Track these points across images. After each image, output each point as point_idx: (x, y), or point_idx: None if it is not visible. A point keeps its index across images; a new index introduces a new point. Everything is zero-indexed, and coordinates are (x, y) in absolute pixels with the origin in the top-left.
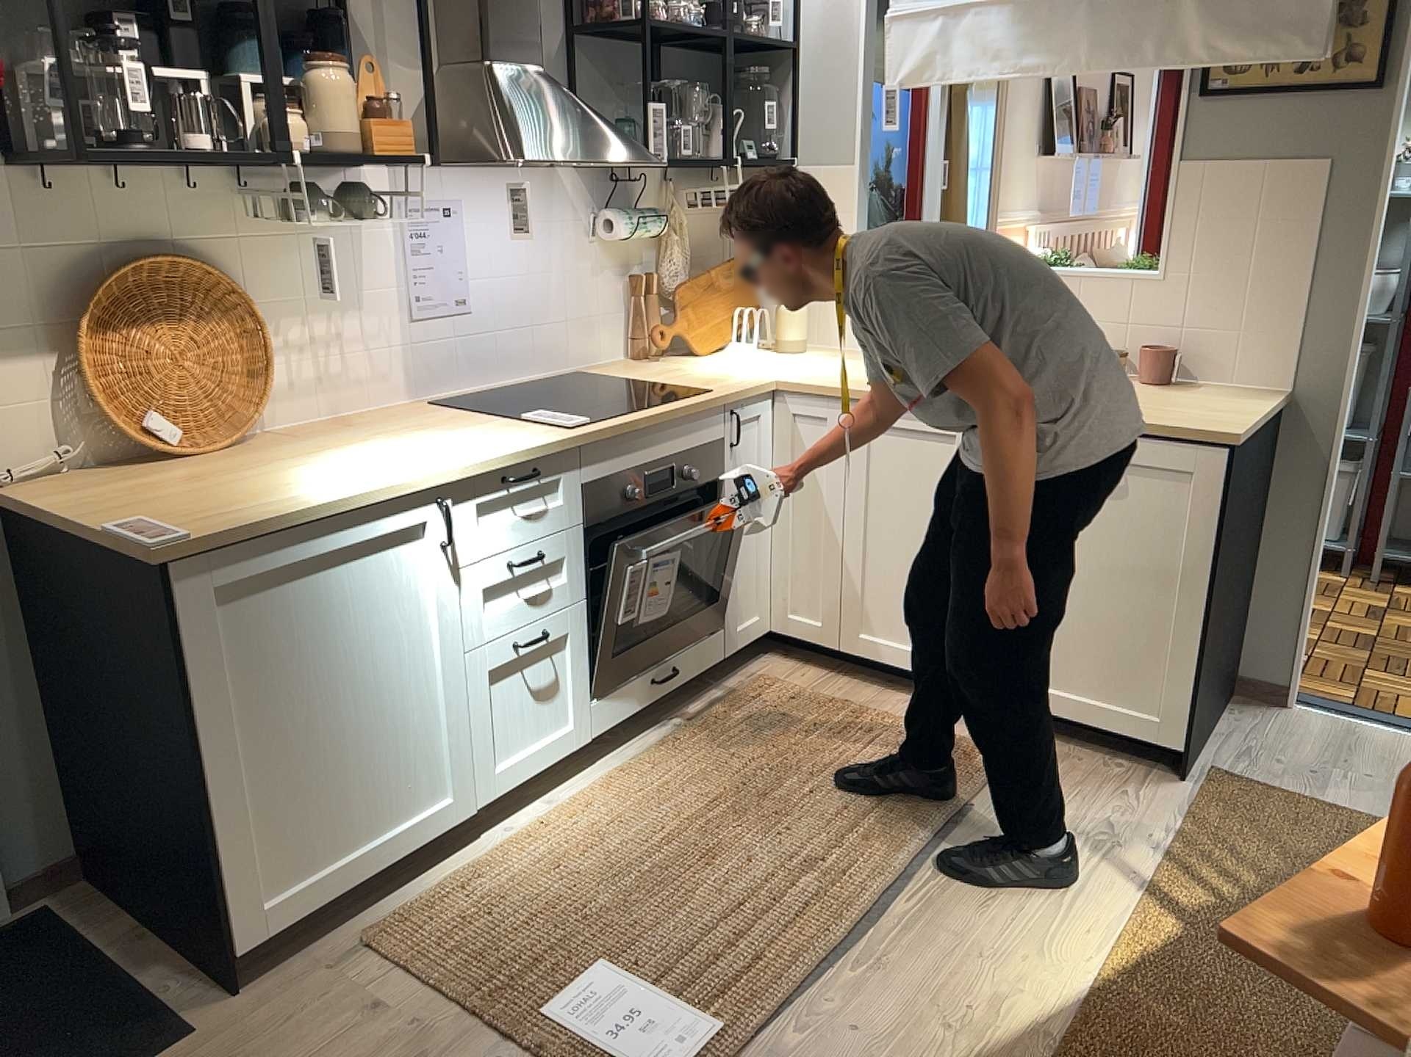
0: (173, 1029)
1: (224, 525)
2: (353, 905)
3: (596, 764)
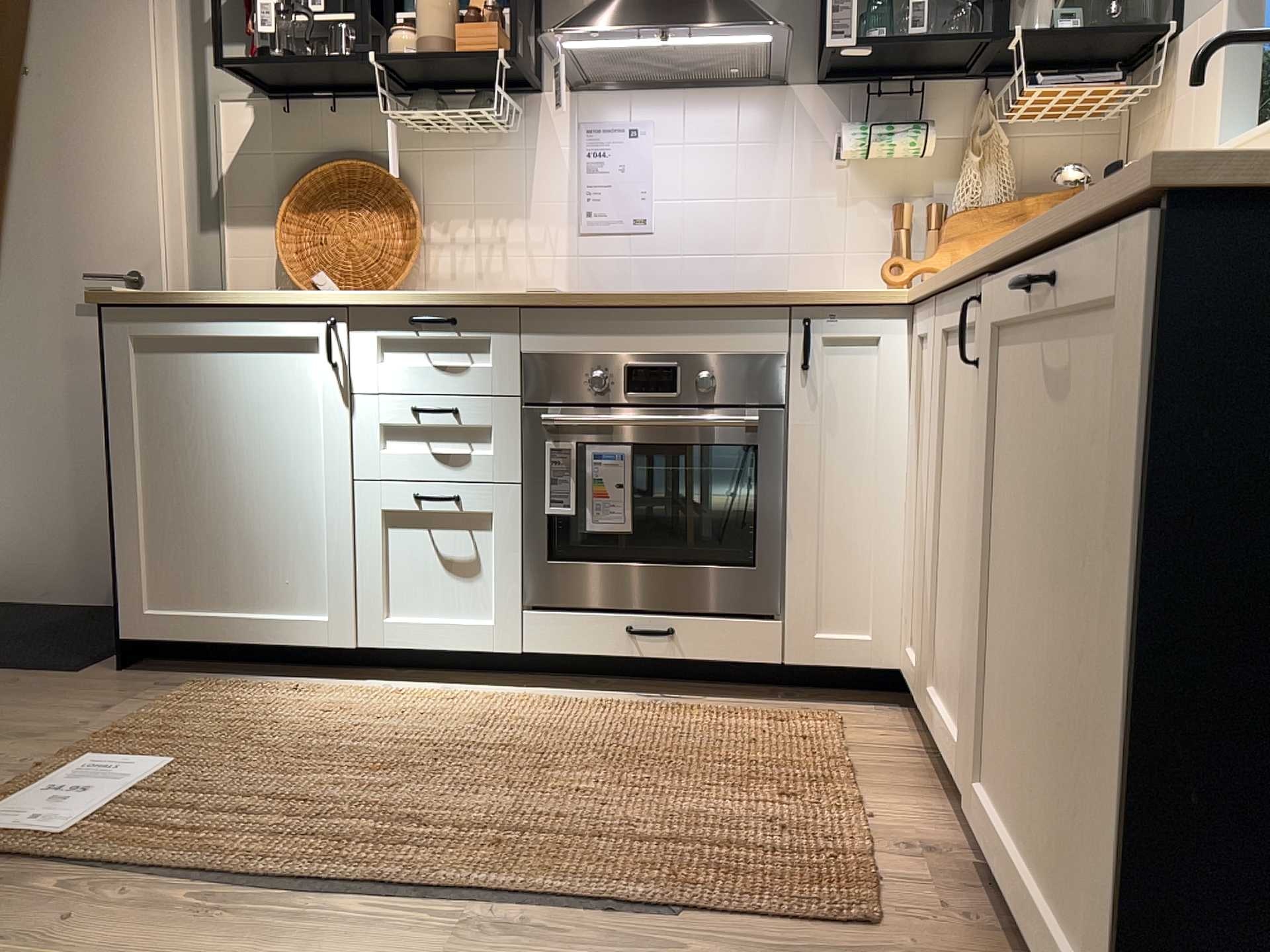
0: (77, 666)
1: (148, 293)
2: (243, 671)
3: (537, 690)
